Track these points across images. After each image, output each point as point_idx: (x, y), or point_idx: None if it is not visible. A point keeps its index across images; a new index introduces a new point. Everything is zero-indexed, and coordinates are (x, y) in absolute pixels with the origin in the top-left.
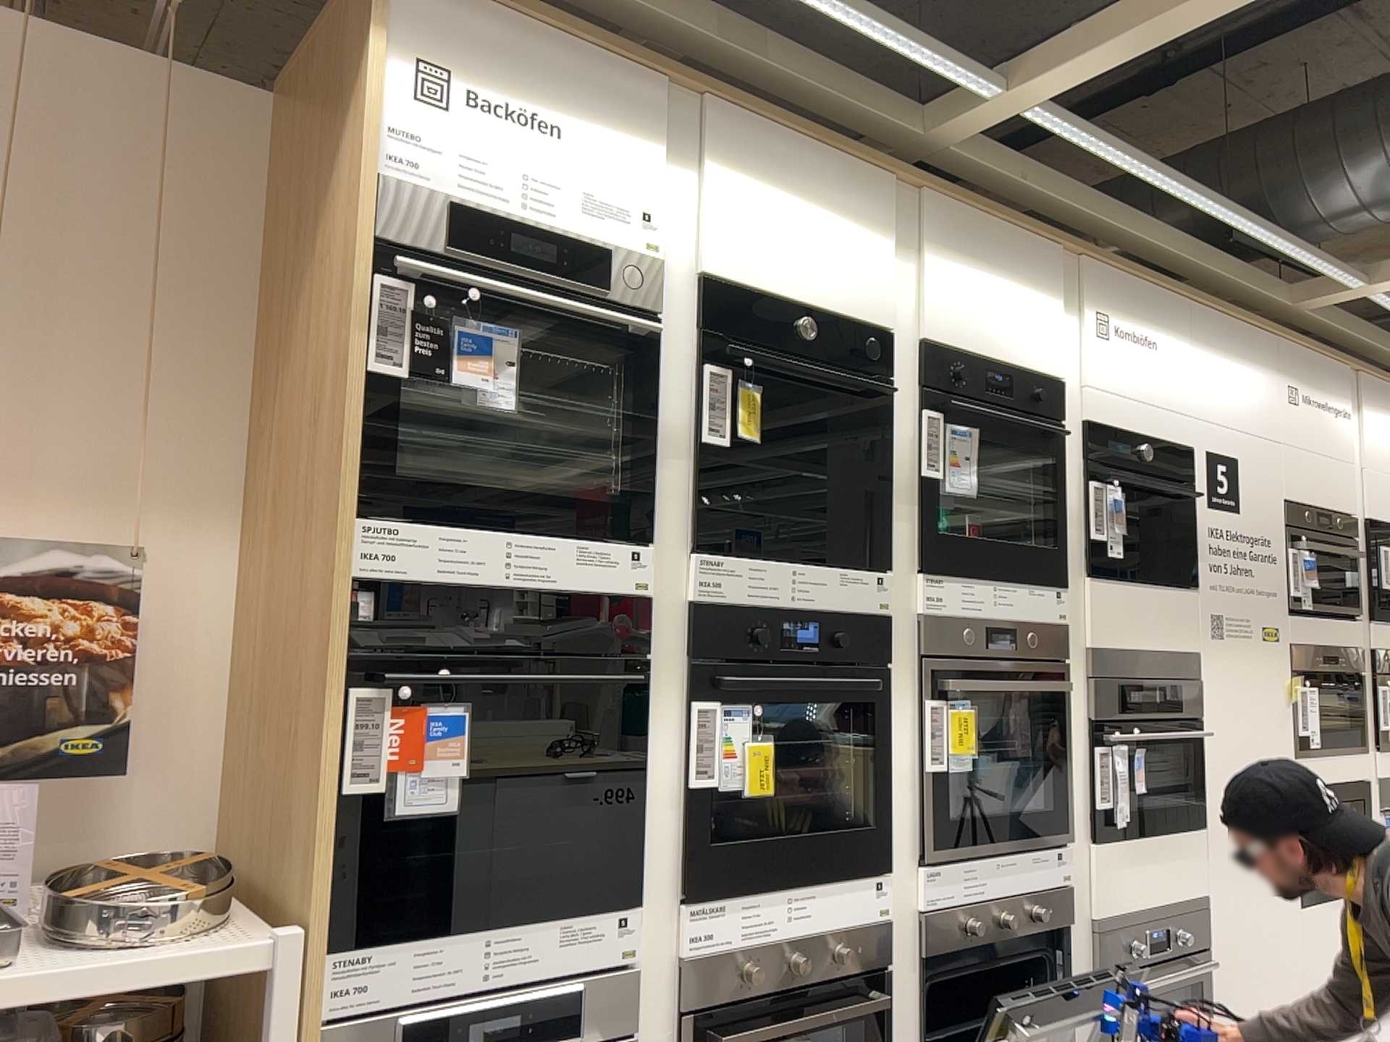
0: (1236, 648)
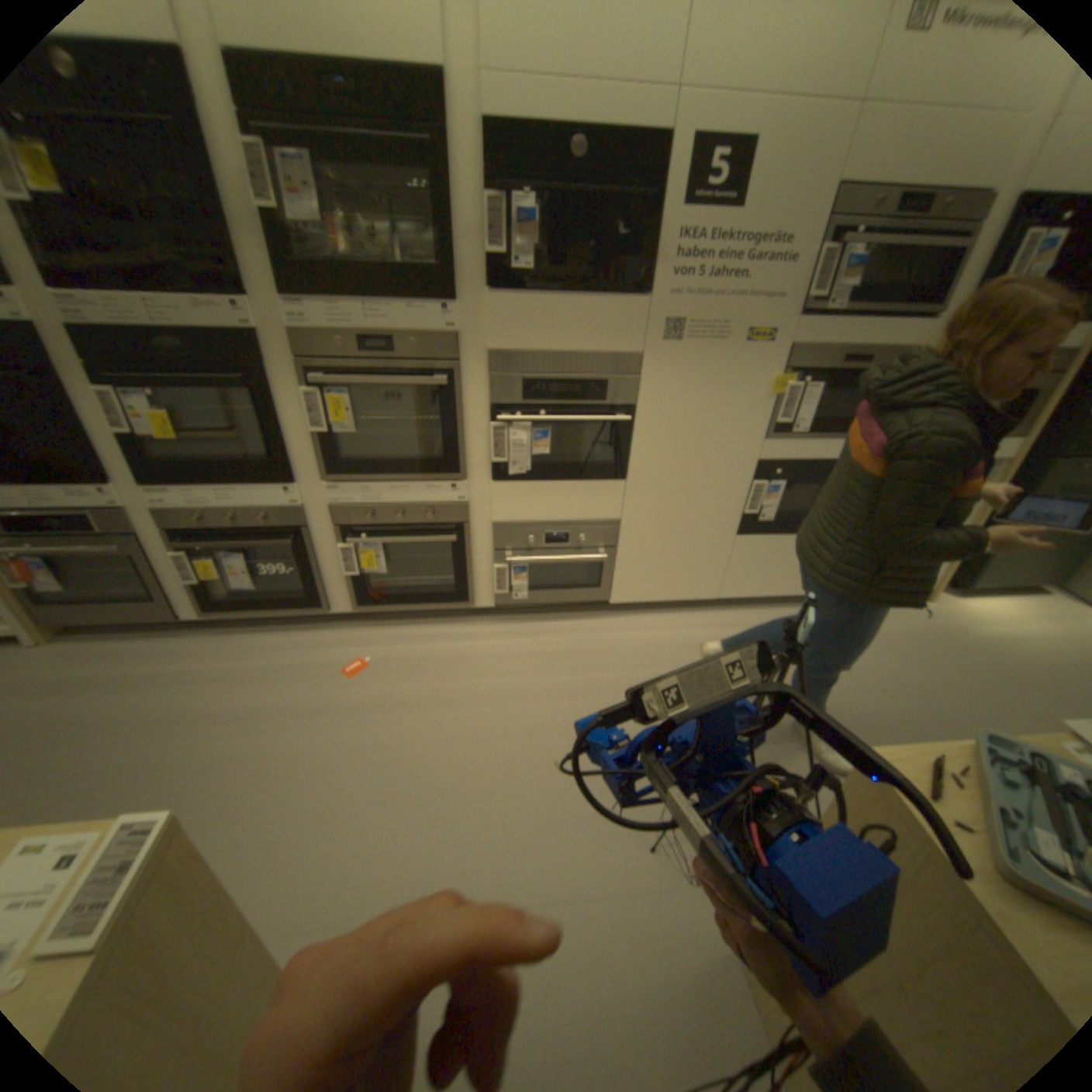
0: (702, 350)
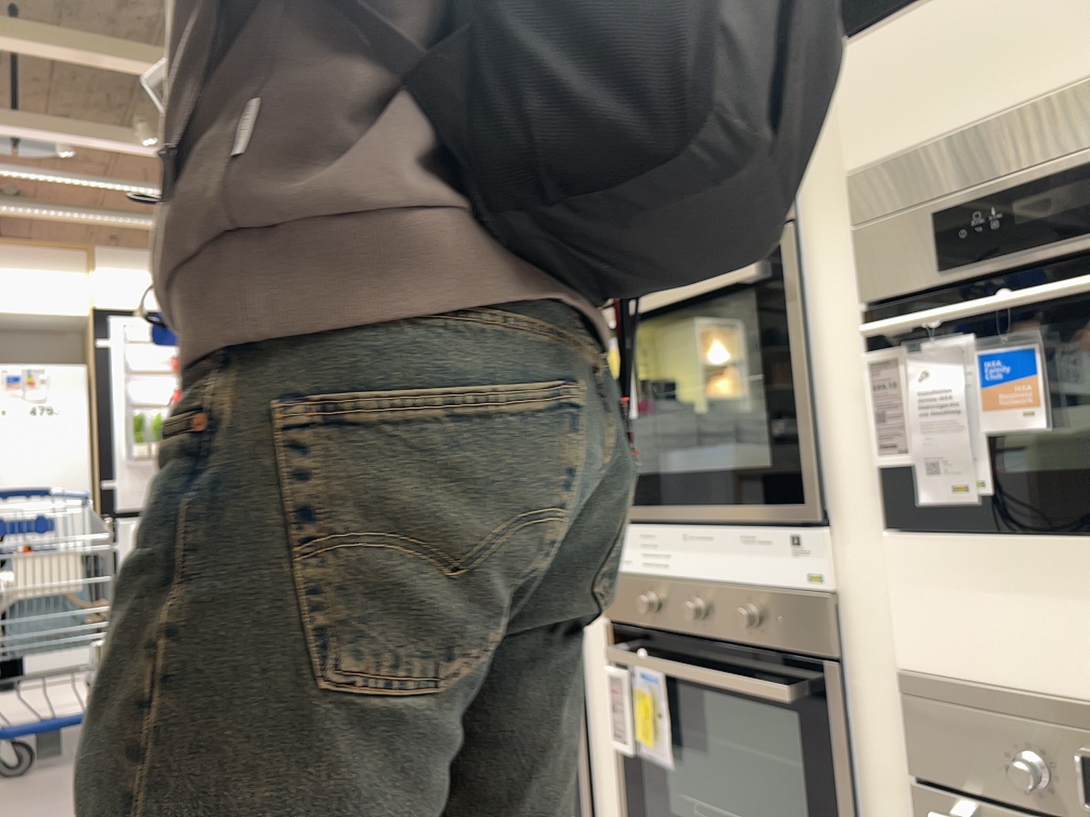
0: None
